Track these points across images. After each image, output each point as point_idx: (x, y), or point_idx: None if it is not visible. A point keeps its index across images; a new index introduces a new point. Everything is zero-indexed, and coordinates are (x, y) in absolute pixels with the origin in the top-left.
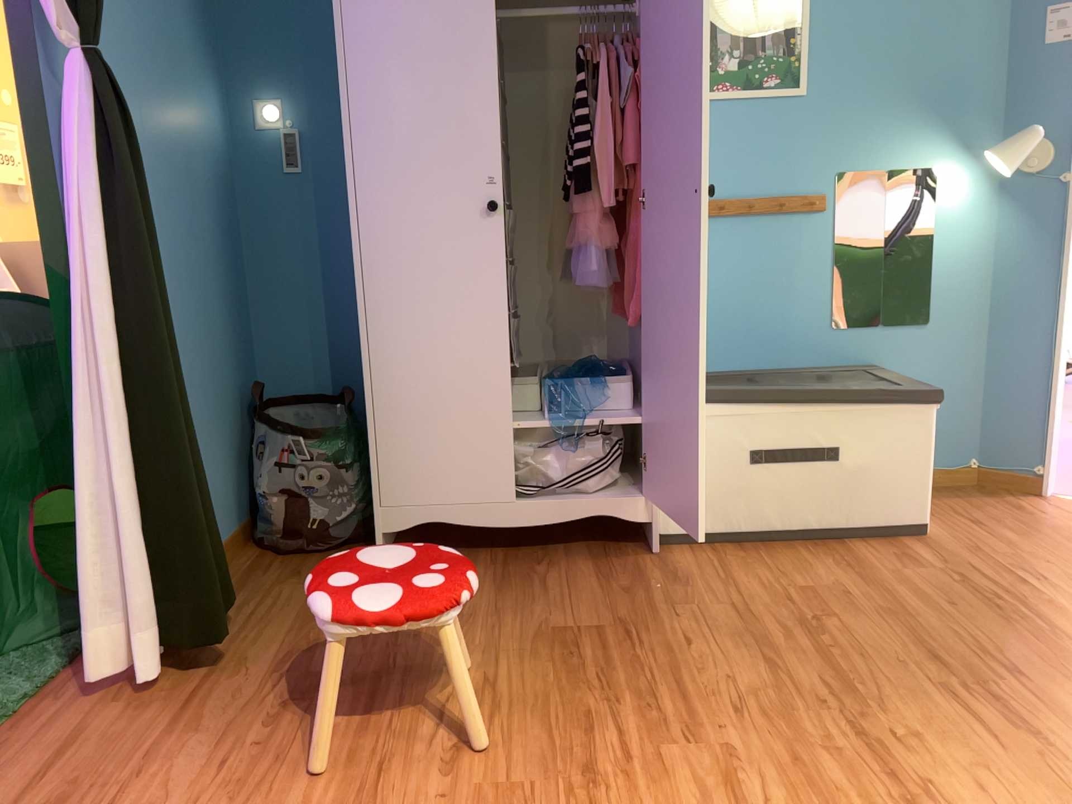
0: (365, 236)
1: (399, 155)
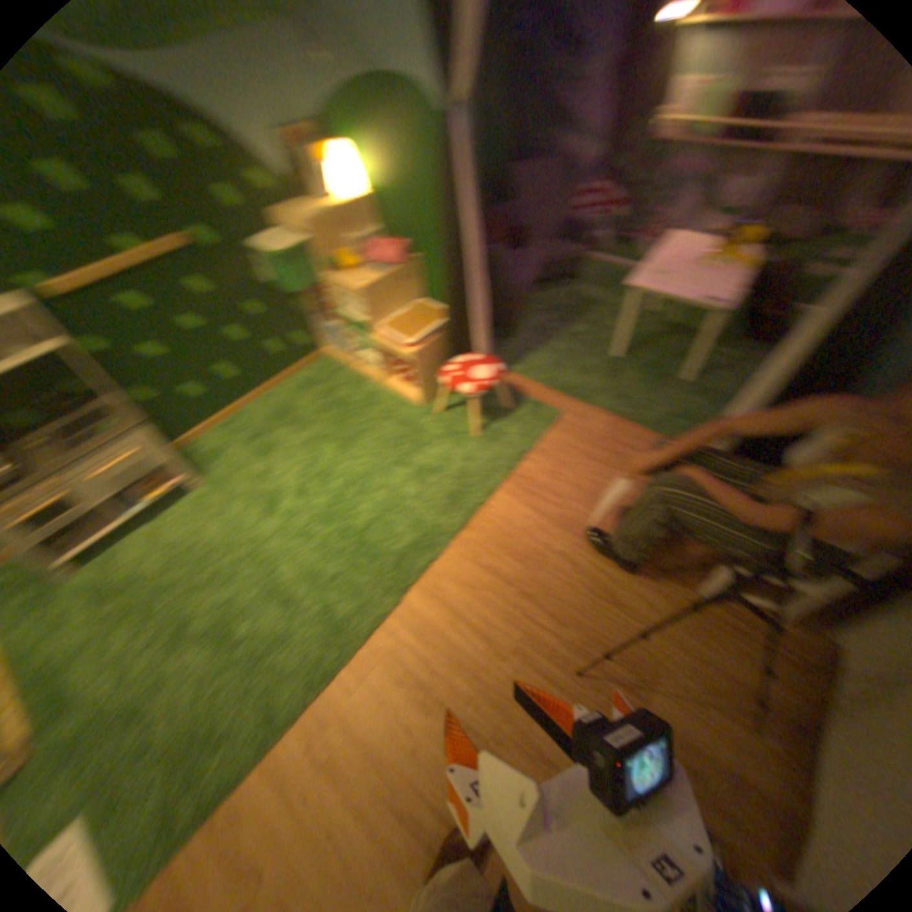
0: None
1: None
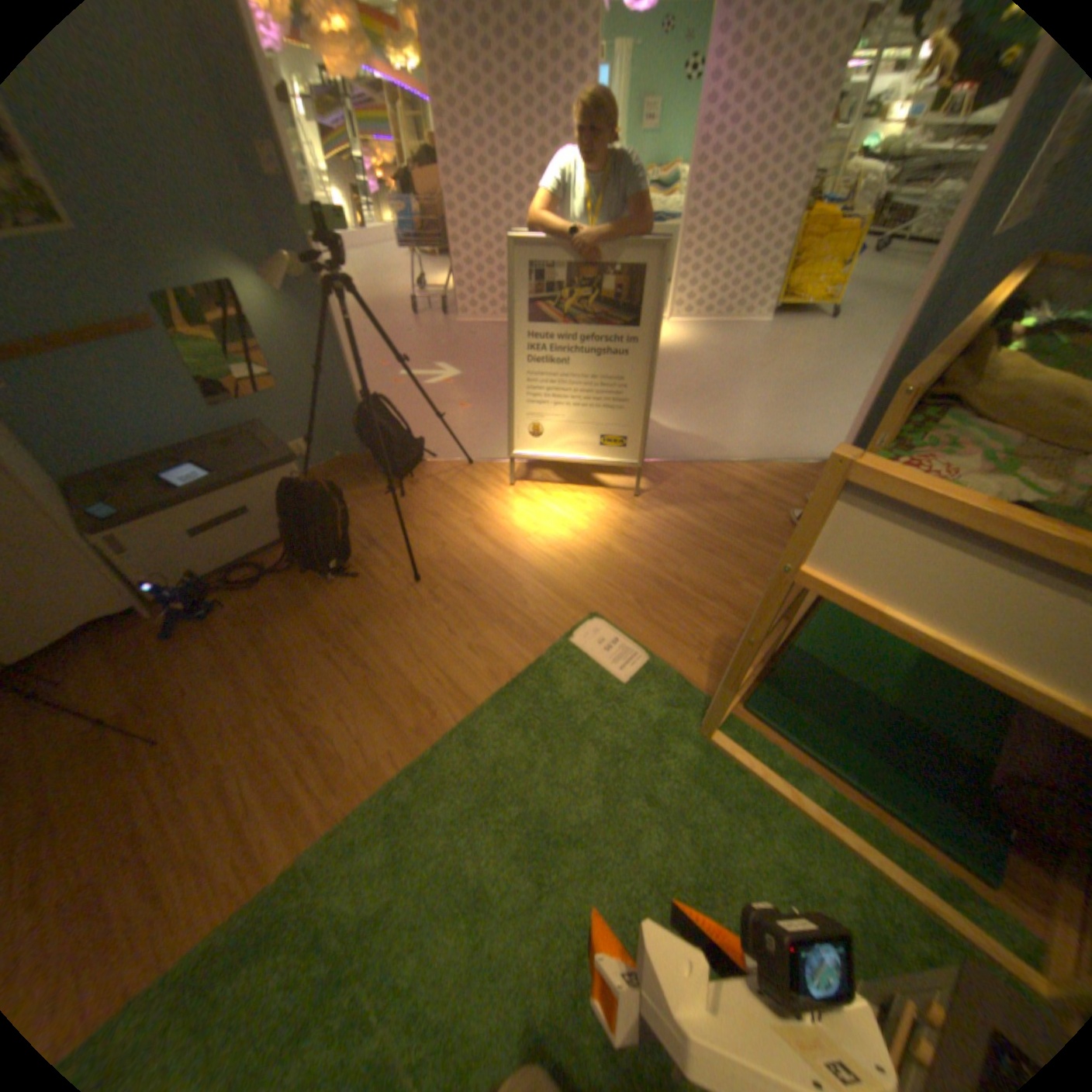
0: None
1: None
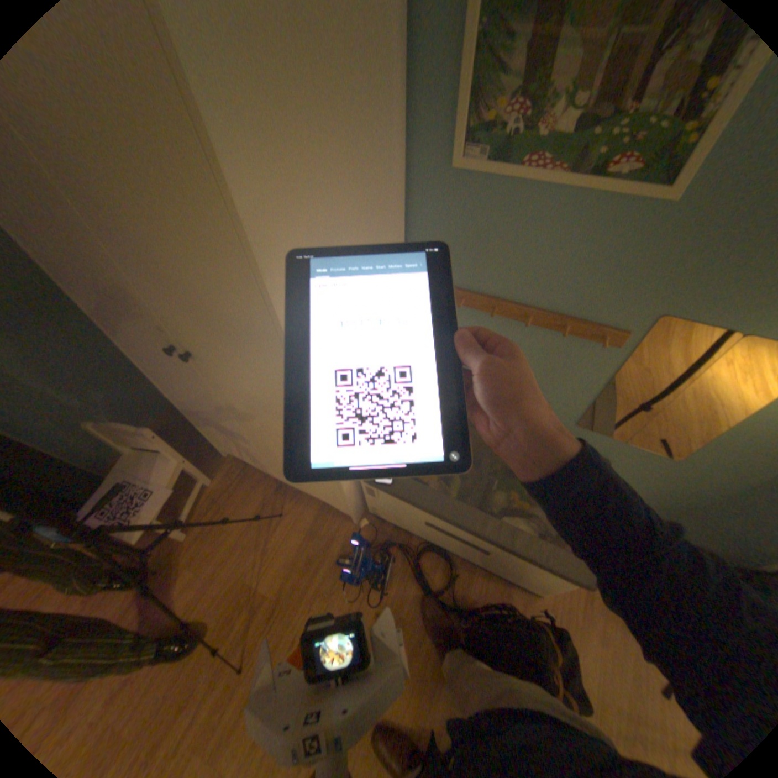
0: (109, 330)
1: (82, 282)
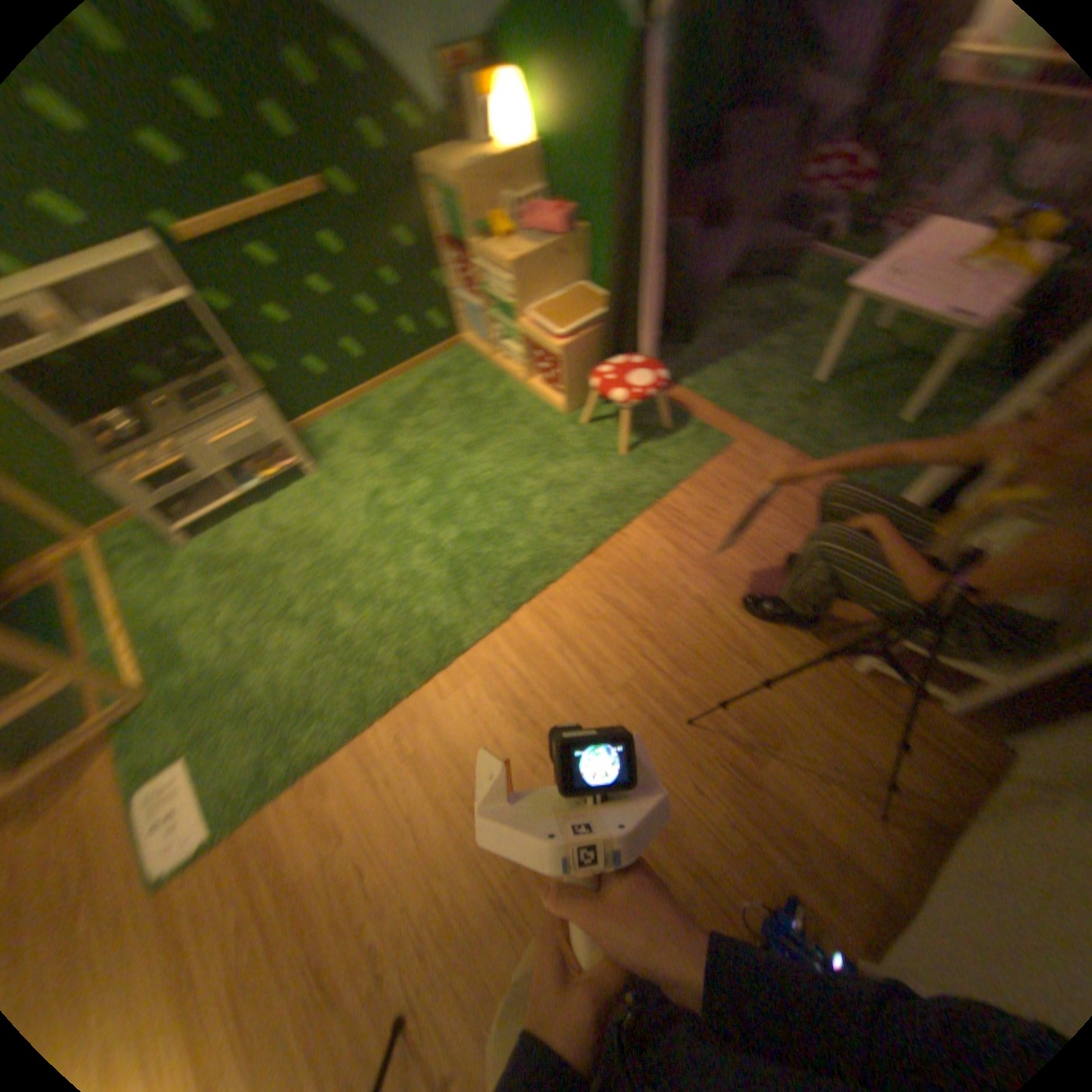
0: None
1: None
